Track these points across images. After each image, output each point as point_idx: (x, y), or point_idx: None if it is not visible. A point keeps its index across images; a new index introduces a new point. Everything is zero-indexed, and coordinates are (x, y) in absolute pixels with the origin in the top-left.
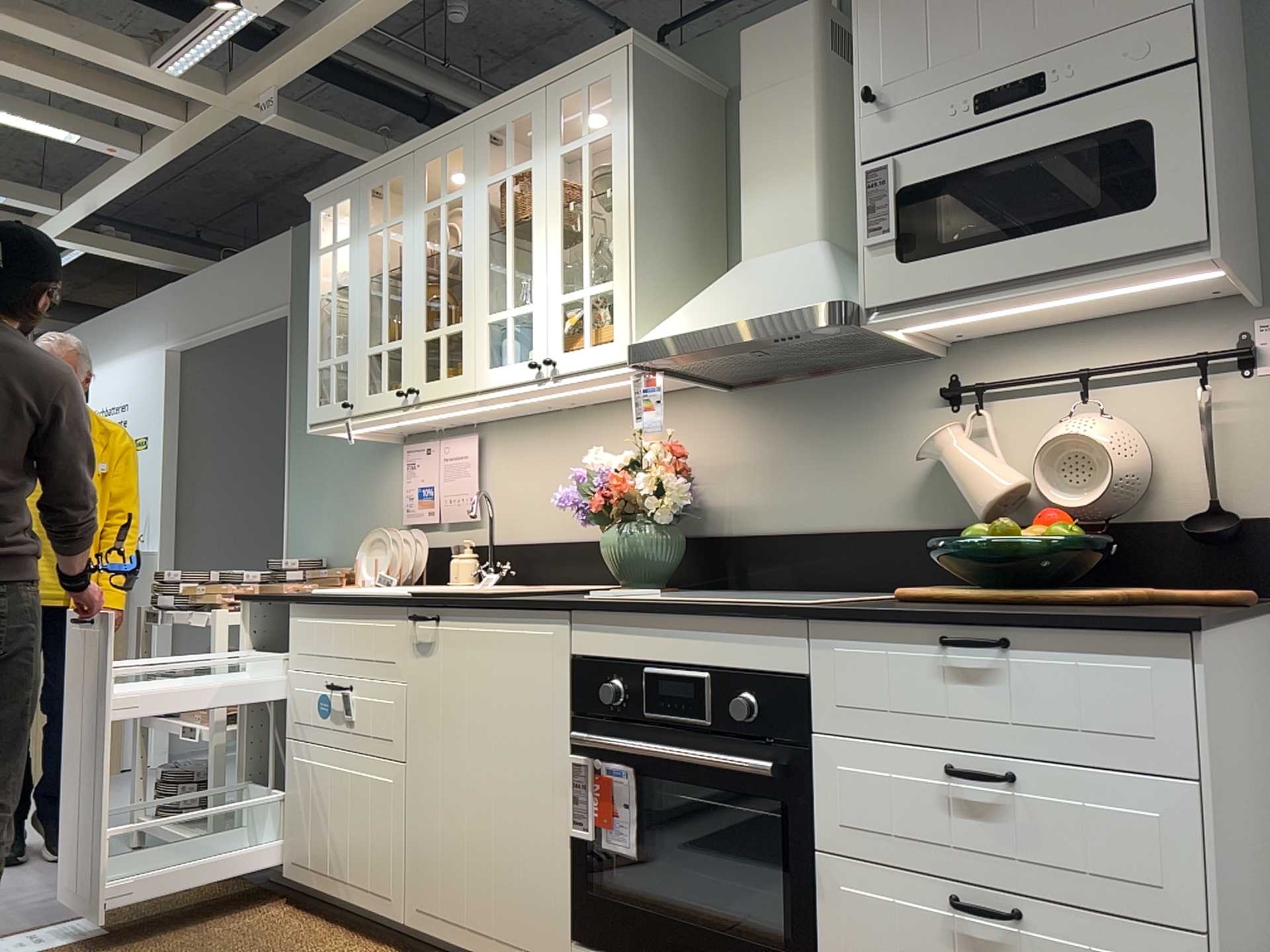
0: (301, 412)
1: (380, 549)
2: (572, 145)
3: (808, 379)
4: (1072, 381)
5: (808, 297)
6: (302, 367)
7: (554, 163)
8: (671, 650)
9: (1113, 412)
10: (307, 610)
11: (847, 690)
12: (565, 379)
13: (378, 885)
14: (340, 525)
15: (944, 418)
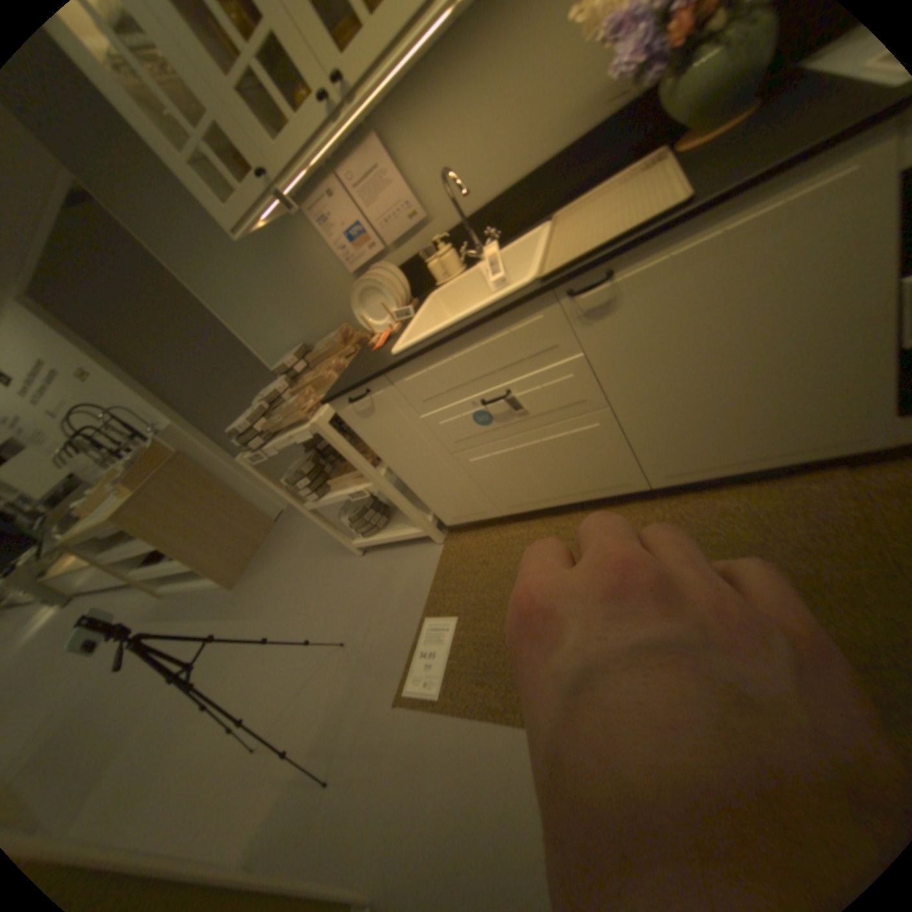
0: (180, 256)
1: (372, 296)
2: None
3: None
4: None
5: None
6: (141, 216)
7: None
8: None
9: None
10: (413, 368)
11: None
12: None
13: (614, 482)
14: (295, 313)
15: None
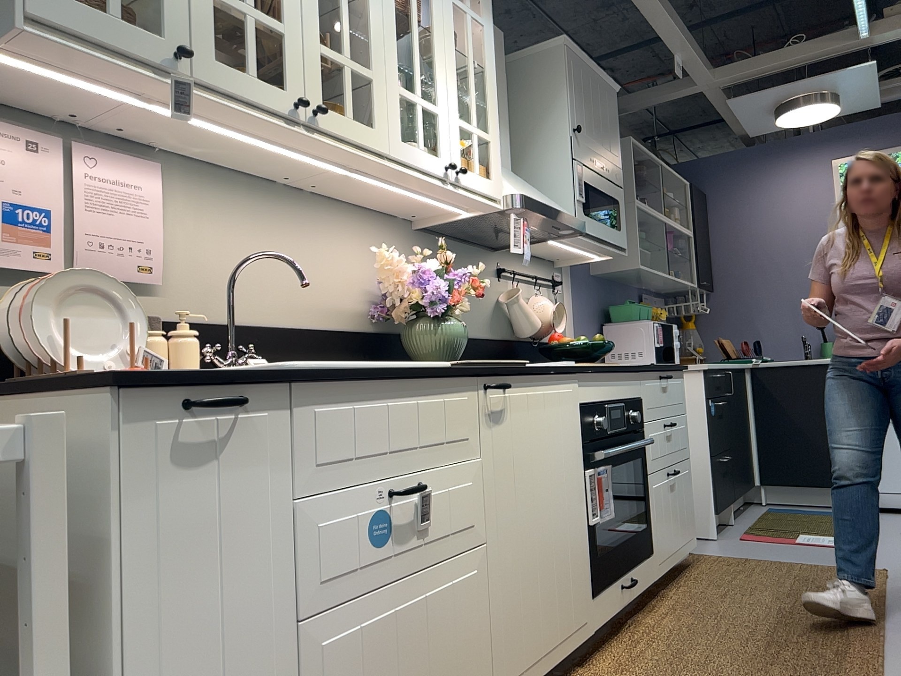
0: None
1: (71, 305)
2: (461, 5)
3: (453, 241)
4: (528, 279)
5: (570, 213)
6: None
7: (449, 4)
8: (612, 392)
9: (536, 296)
10: (331, 393)
11: (649, 401)
12: (464, 191)
13: None
14: None
15: (499, 283)
